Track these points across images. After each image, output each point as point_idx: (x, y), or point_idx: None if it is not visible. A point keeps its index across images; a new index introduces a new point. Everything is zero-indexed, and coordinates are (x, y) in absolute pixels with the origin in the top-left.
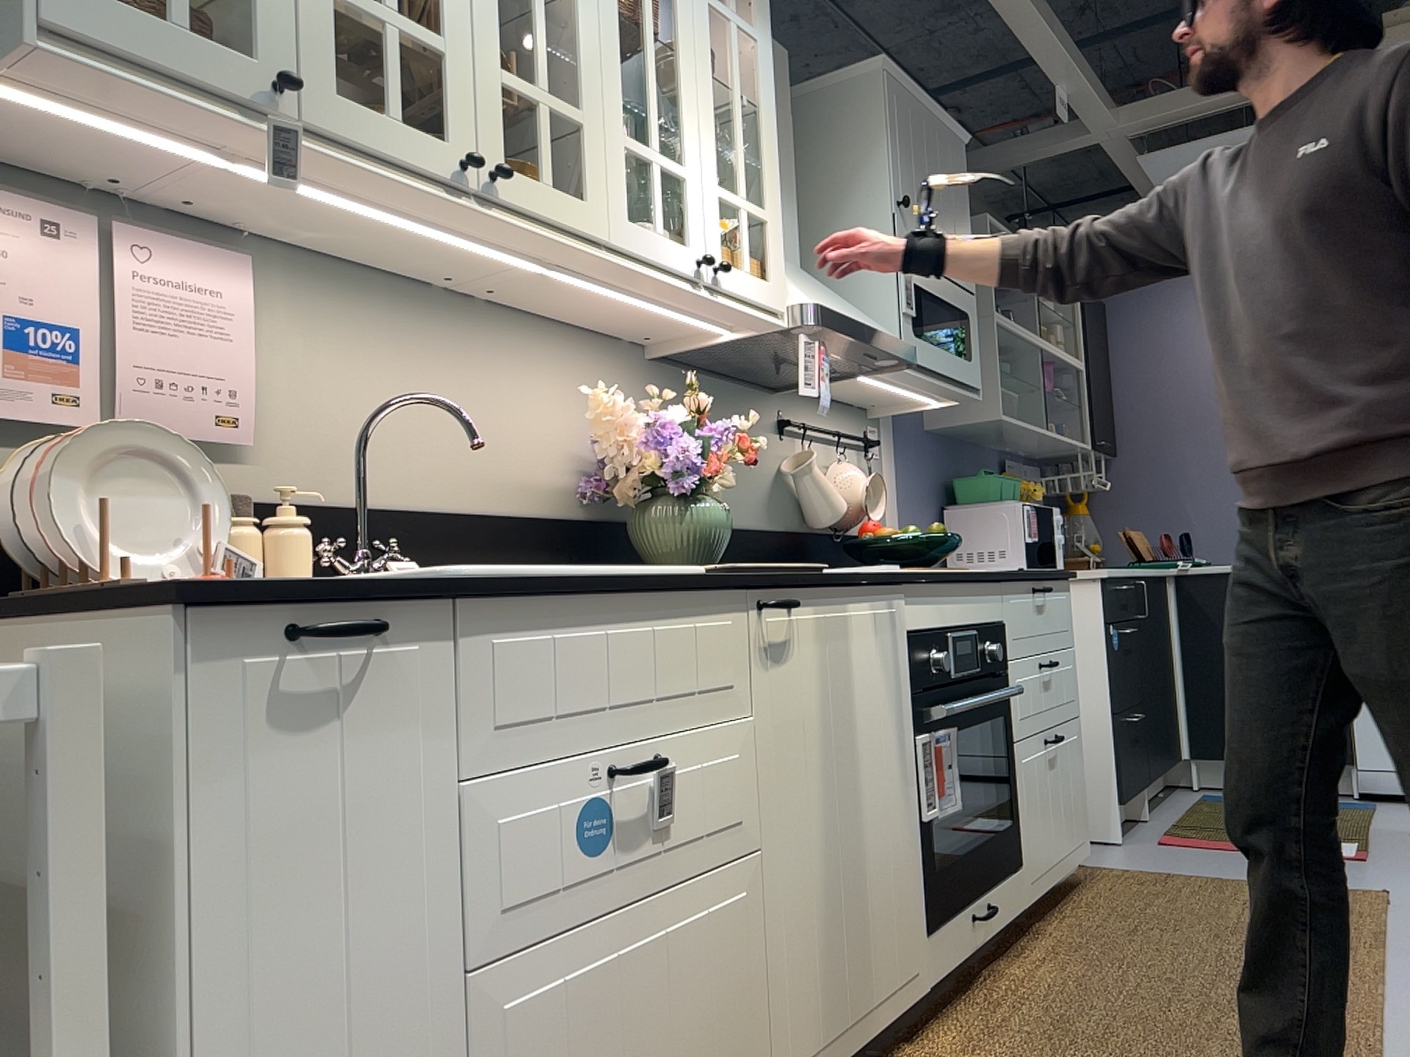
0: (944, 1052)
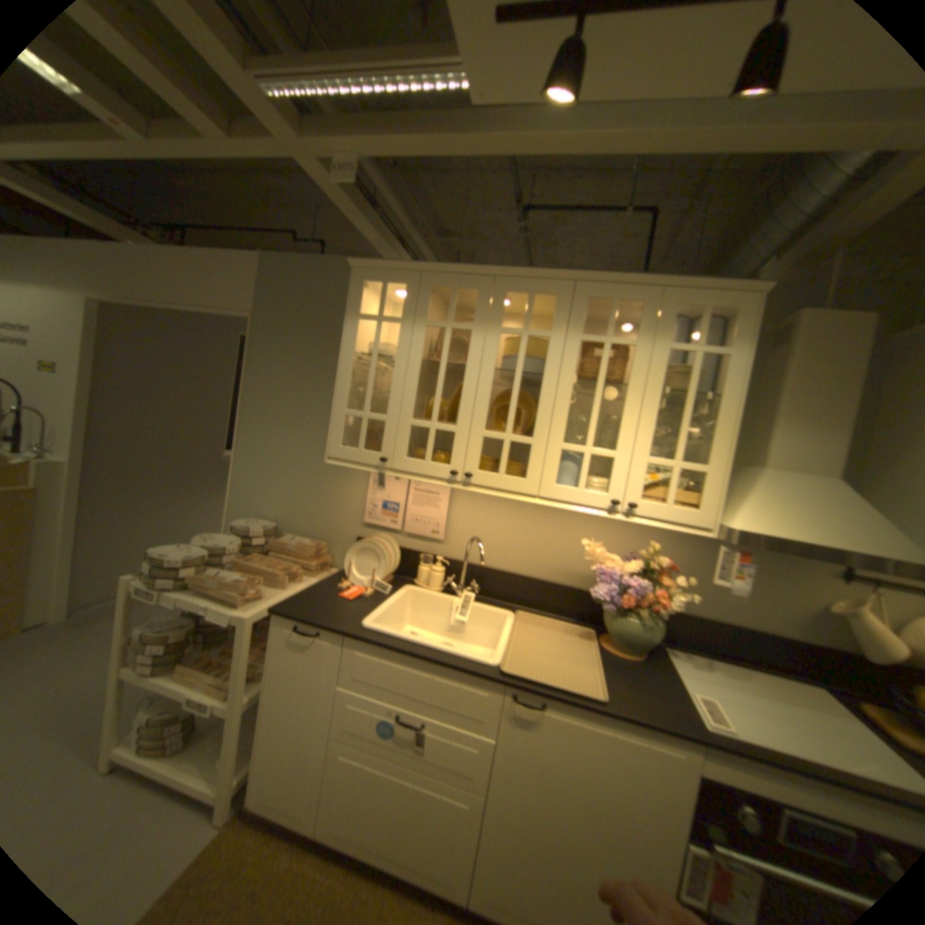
0: None
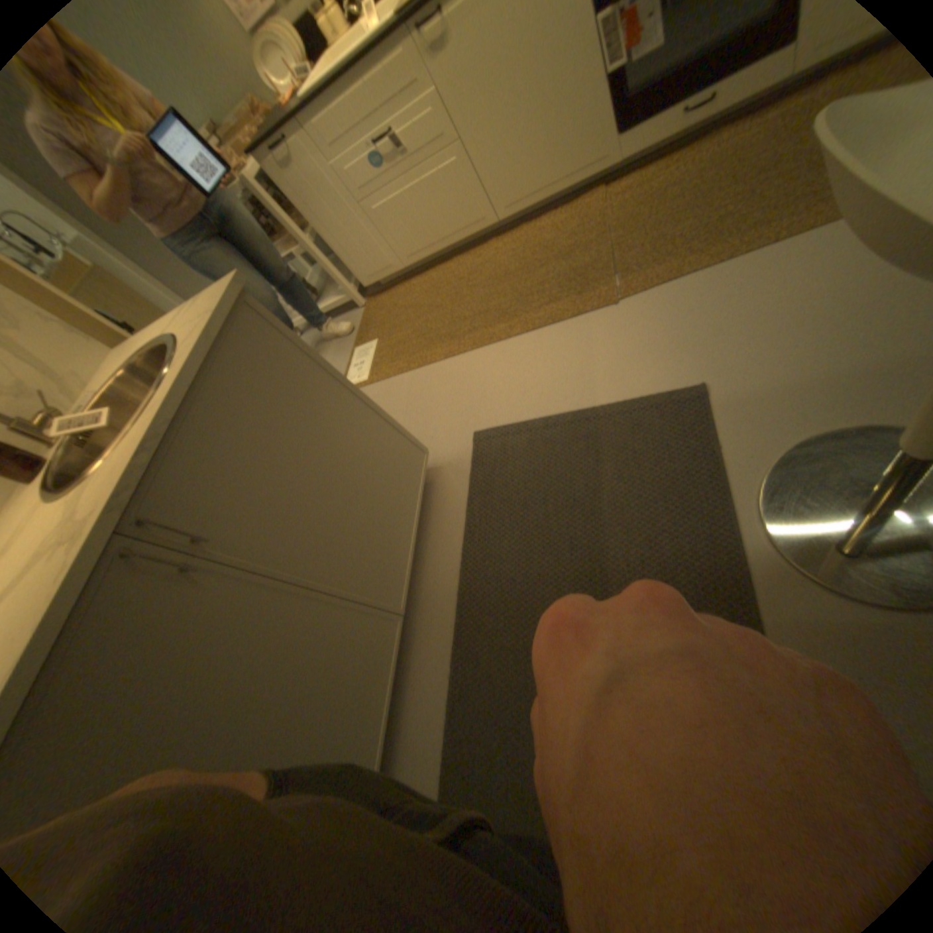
0: (612, 190)
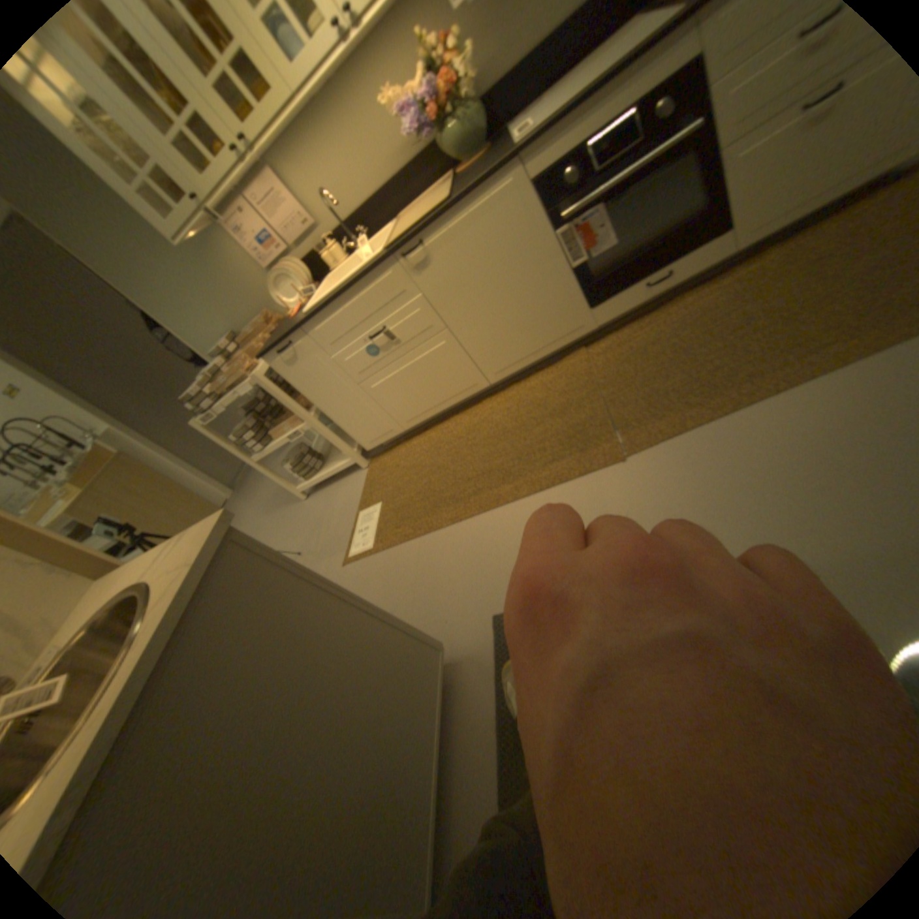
0: (593, 351)
